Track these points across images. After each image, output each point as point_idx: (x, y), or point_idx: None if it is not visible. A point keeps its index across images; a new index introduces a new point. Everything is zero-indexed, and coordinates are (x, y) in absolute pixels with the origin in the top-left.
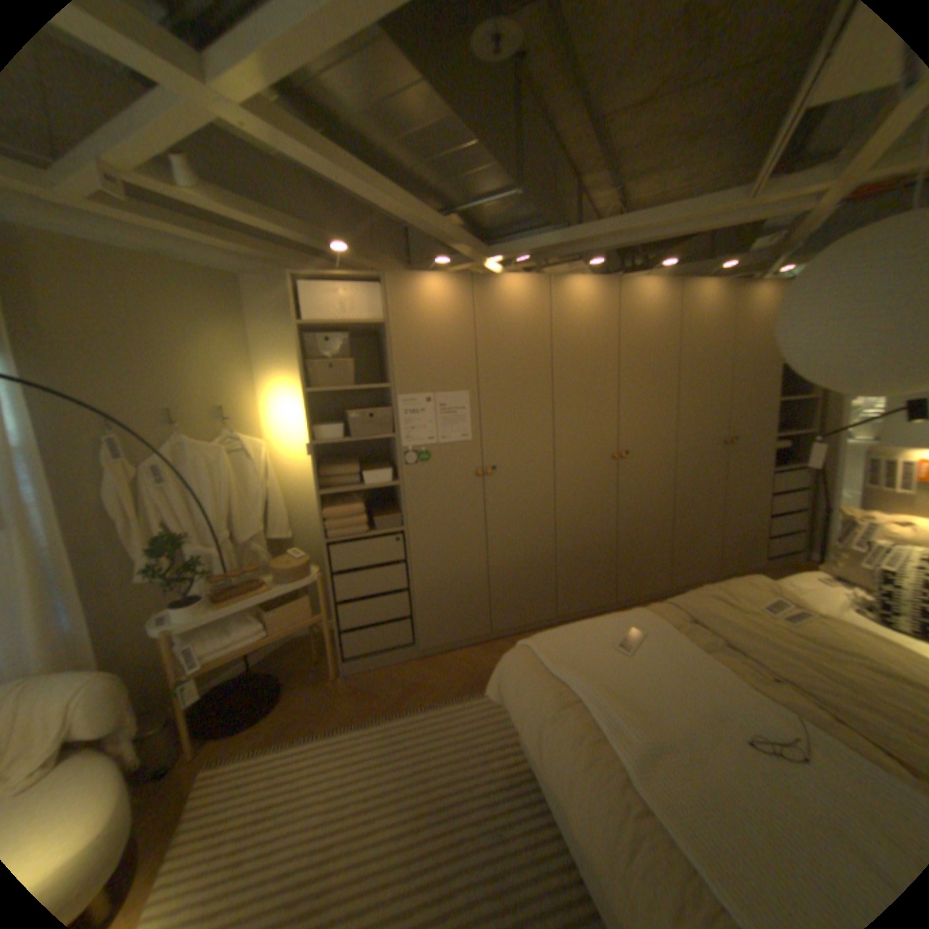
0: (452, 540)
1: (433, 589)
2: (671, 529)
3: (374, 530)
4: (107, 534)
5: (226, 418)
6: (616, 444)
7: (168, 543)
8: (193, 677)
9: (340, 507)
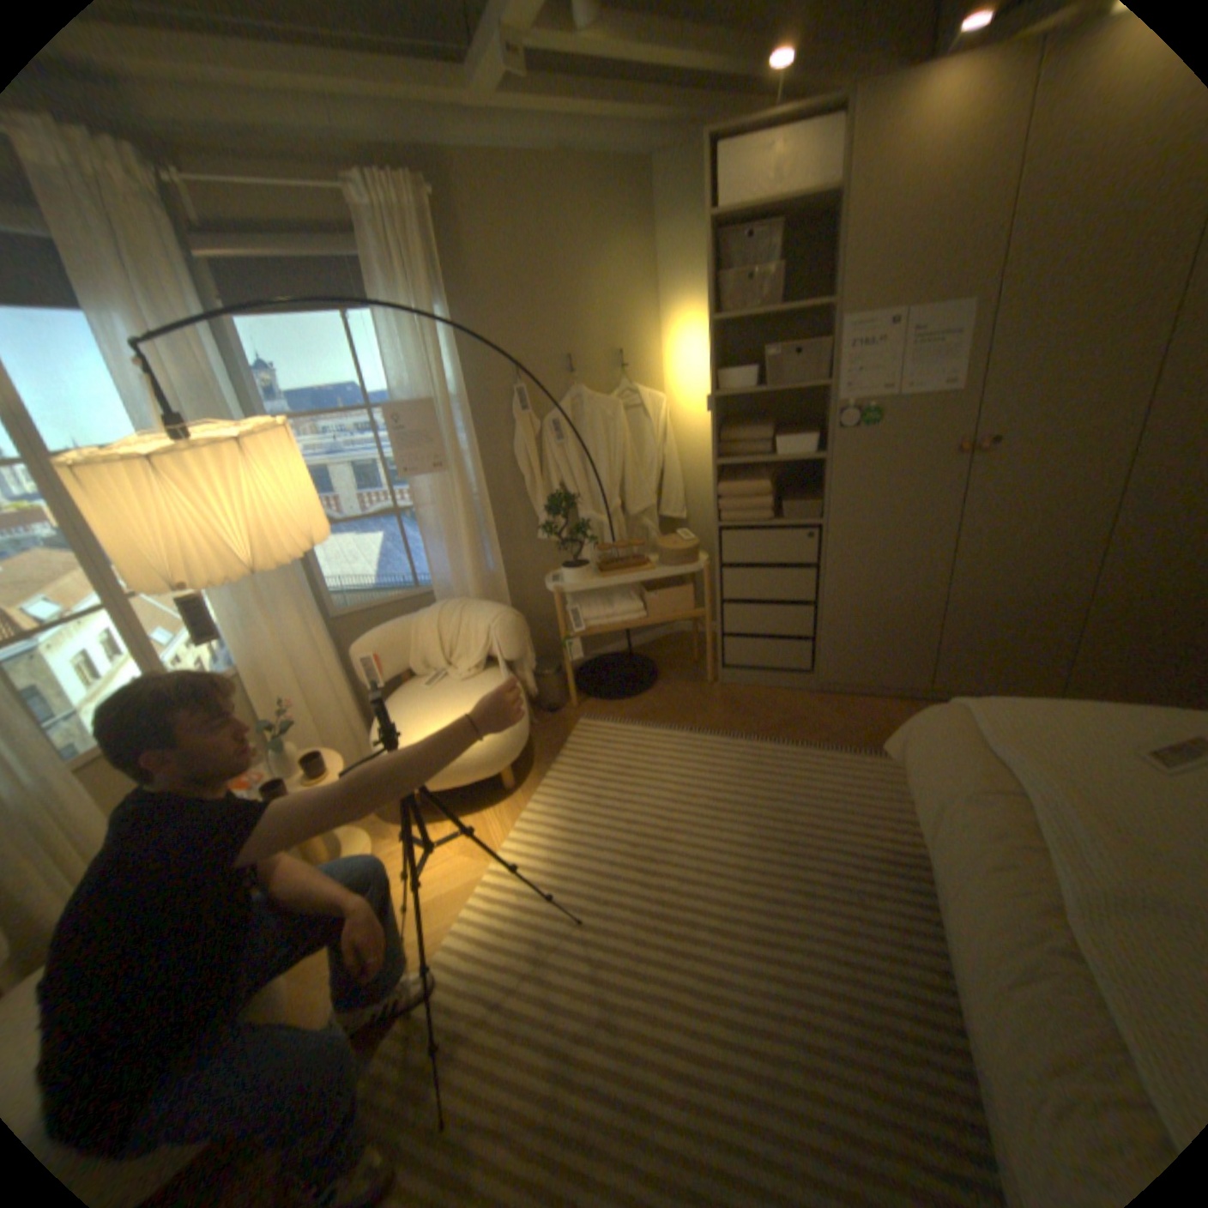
0: (893, 548)
1: (849, 610)
2: None
3: (780, 519)
4: (517, 488)
5: (623, 364)
6: None
7: (562, 503)
8: (578, 636)
9: (739, 483)
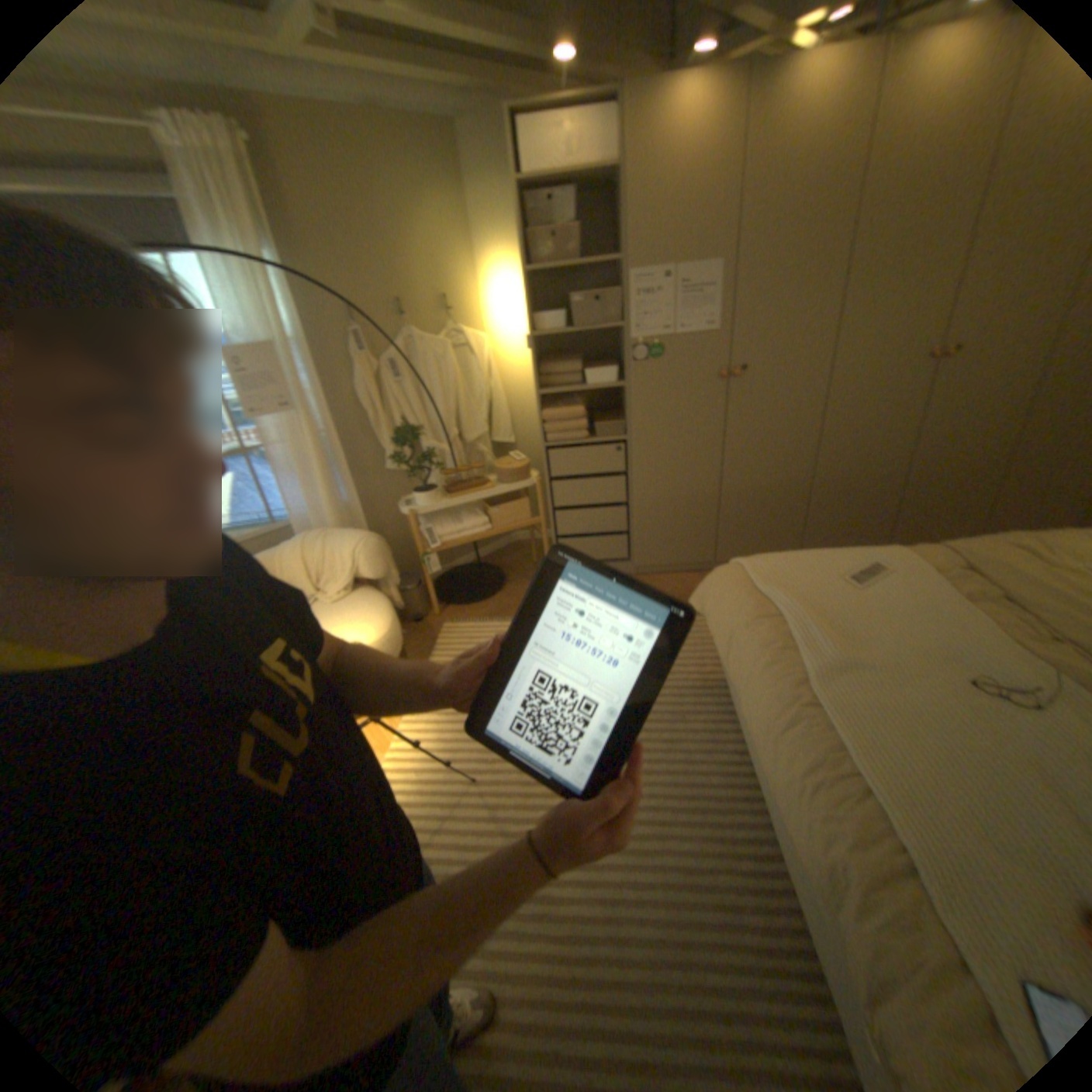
0: (680, 456)
1: (652, 507)
2: (1005, 466)
3: (594, 438)
4: (362, 424)
5: (448, 308)
6: (943, 335)
7: (408, 435)
8: (435, 552)
9: (559, 410)
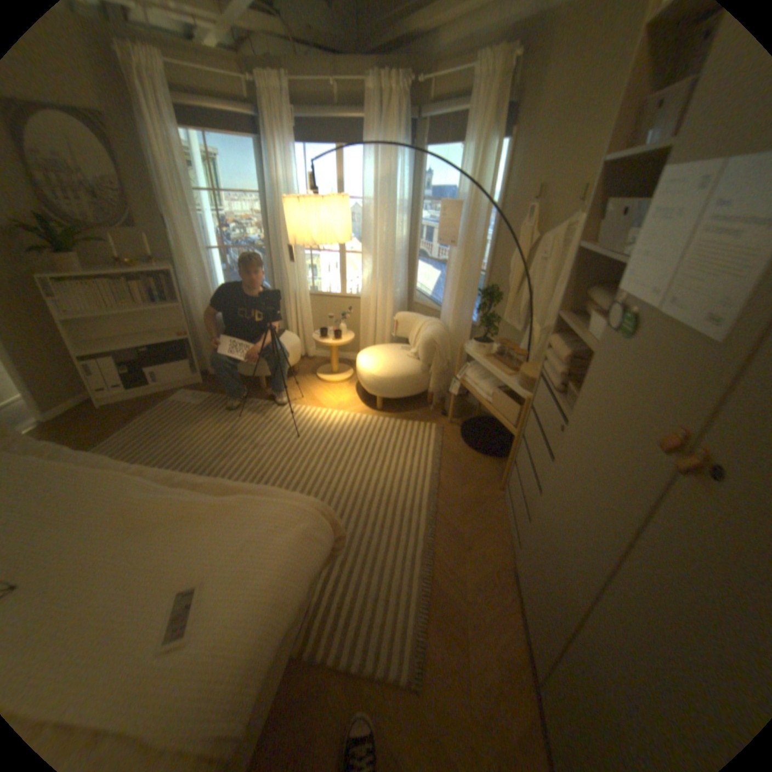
0: (581, 506)
1: (544, 527)
2: None
3: (569, 398)
4: (509, 278)
5: None
6: None
7: (498, 296)
8: (459, 381)
9: (561, 341)
